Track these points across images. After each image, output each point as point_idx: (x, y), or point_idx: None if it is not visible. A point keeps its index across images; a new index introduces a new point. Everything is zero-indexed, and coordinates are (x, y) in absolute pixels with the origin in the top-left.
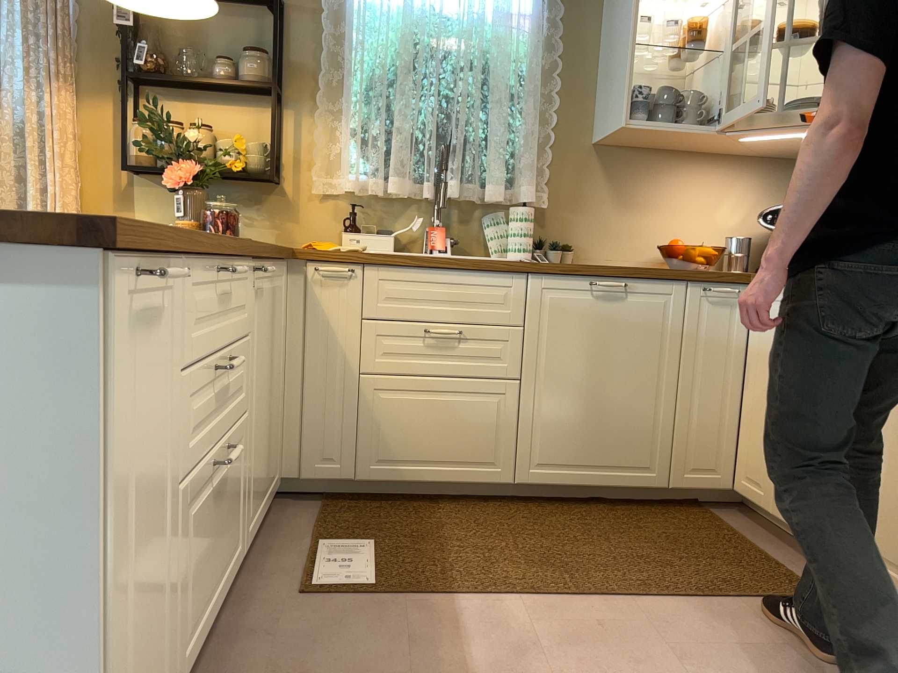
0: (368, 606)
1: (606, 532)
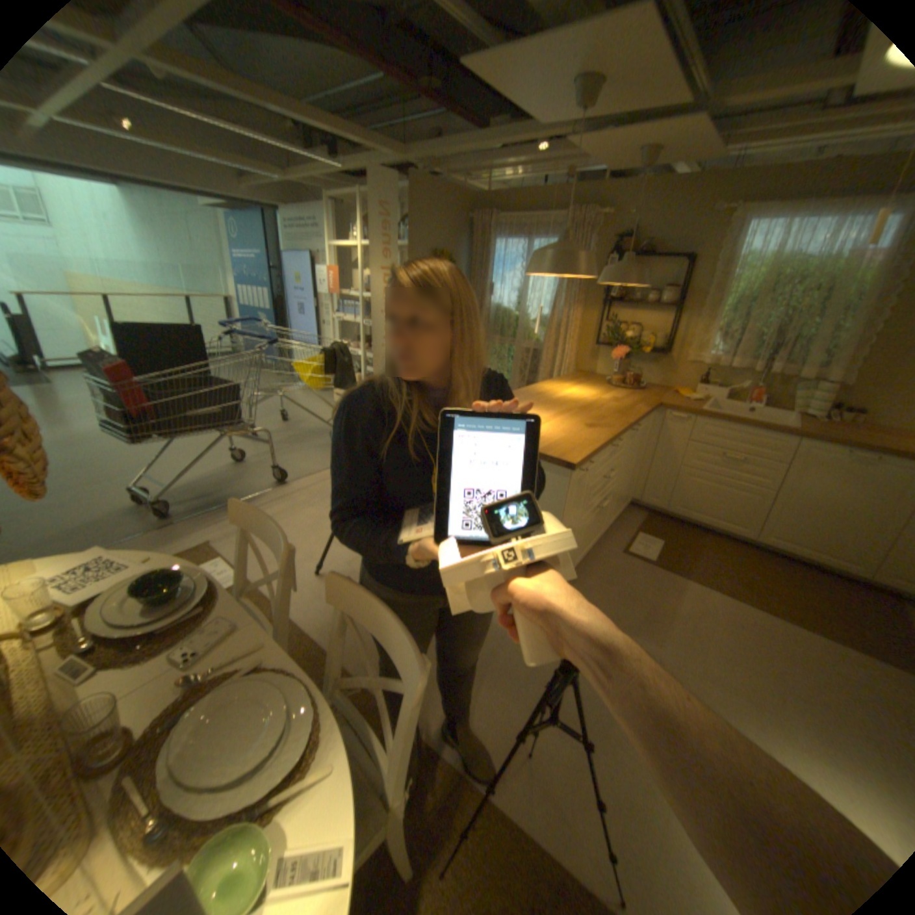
0: (649, 569)
1: (802, 586)
